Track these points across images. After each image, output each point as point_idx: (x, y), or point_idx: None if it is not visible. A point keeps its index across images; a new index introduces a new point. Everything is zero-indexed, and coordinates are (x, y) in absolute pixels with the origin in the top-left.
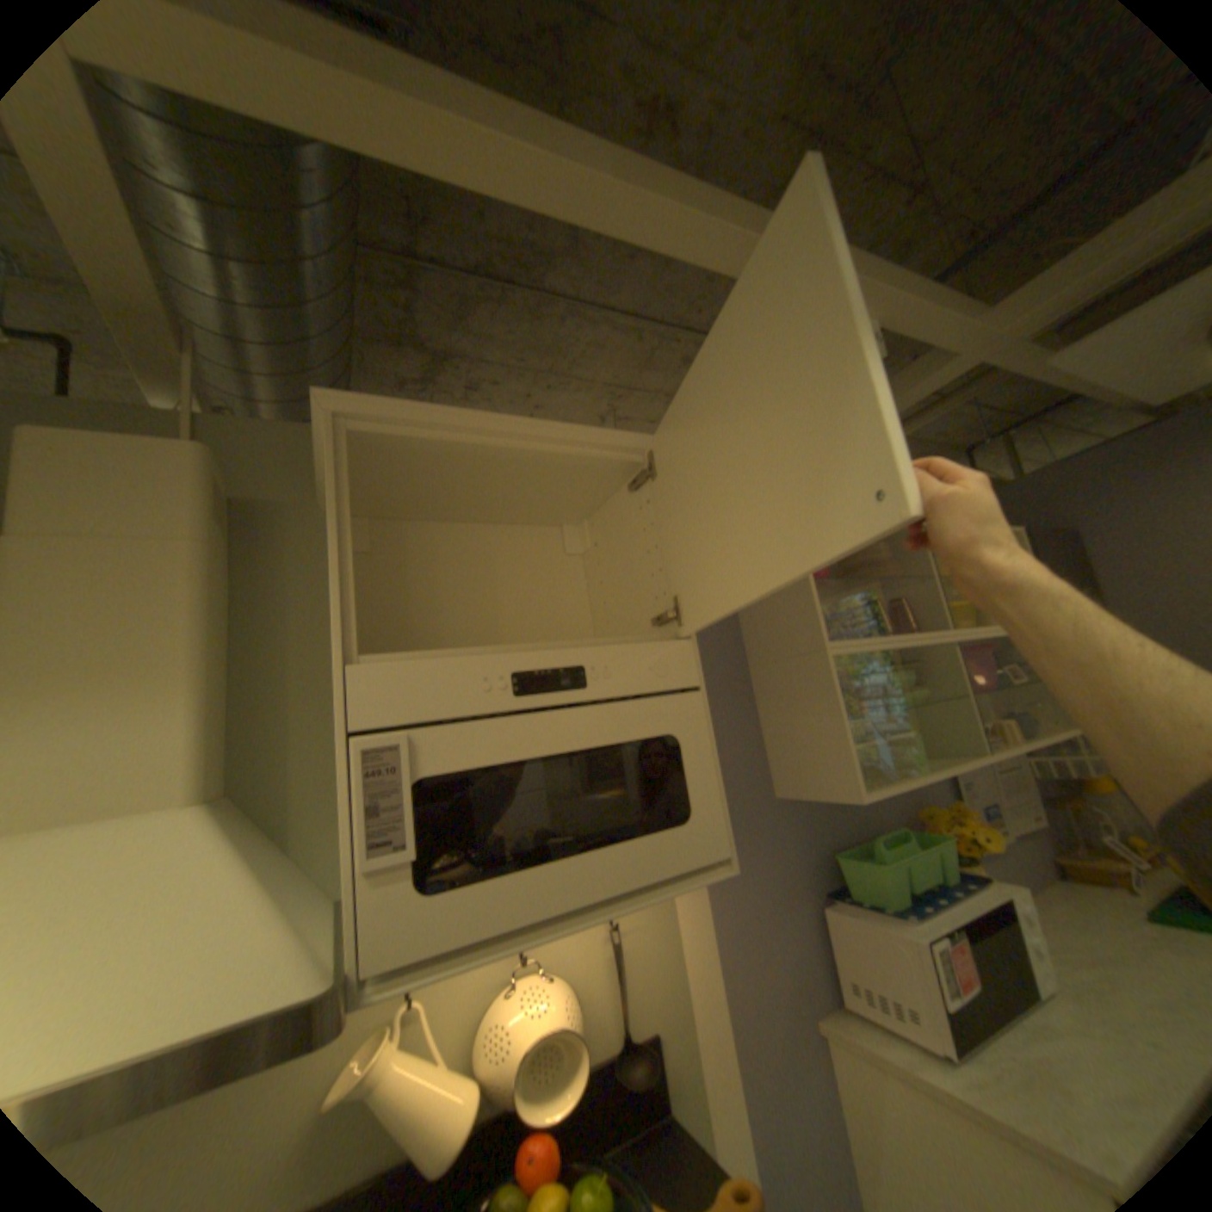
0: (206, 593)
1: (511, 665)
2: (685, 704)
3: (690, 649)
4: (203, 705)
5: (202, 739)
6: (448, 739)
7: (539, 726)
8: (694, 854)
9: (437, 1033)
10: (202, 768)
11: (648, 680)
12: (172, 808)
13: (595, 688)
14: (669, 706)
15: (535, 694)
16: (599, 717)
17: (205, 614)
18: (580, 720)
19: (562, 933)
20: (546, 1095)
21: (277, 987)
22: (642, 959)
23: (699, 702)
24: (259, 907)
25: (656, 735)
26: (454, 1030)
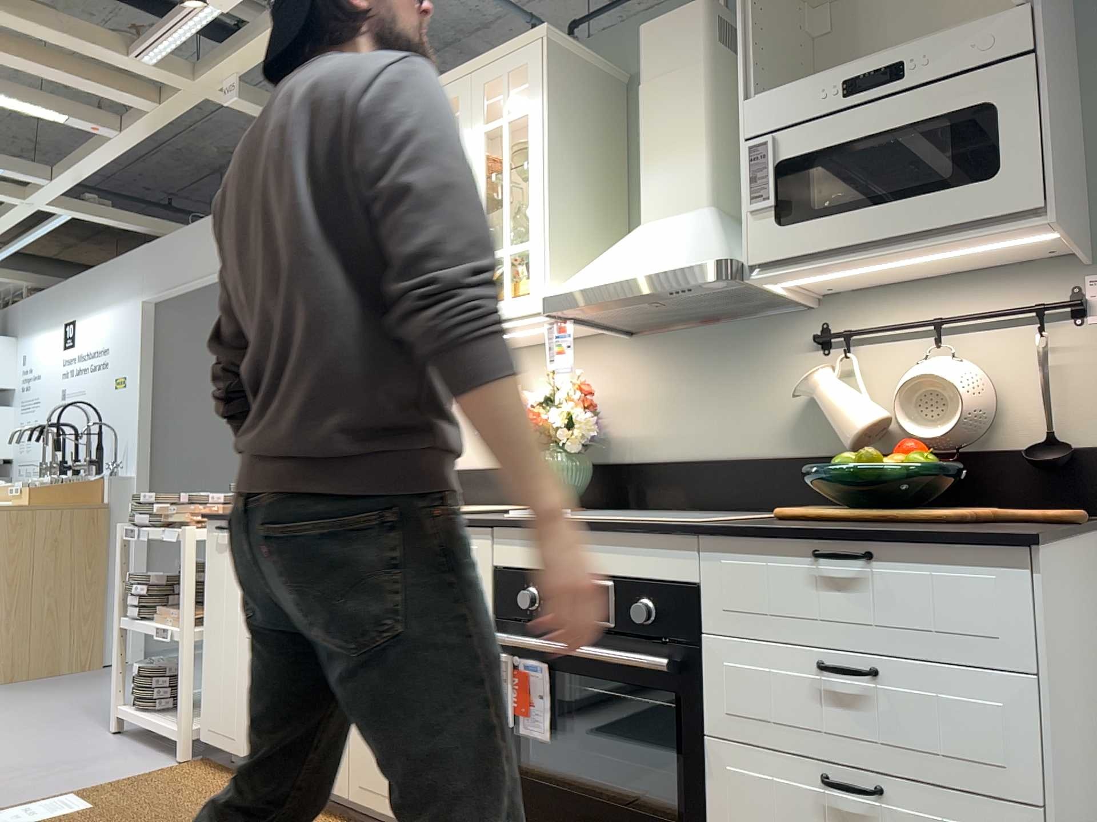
0: (709, 92)
1: (838, 78)
2: (1005, 72)
3: (1022, 16)
4: (711, 156)
5: (712, 174)
6: (794, 137)
7: (857, 118)
8: (994, 204)
9: (873, 386)
10: (712, 189)
11: (963, 59)
12: (699, 208)
13: (908, 79)
14: (985, 79)
15: (855, 95)
16: (909, 102)
17: (710, 105)
18: (891, 107)
19: (866, 256)
20: (932, 427)
21: (708, 257)
22: (1085, 376)
23: (1026, 66)
24: (714, 237)
25: (967, 107)
26: (886, 387)
